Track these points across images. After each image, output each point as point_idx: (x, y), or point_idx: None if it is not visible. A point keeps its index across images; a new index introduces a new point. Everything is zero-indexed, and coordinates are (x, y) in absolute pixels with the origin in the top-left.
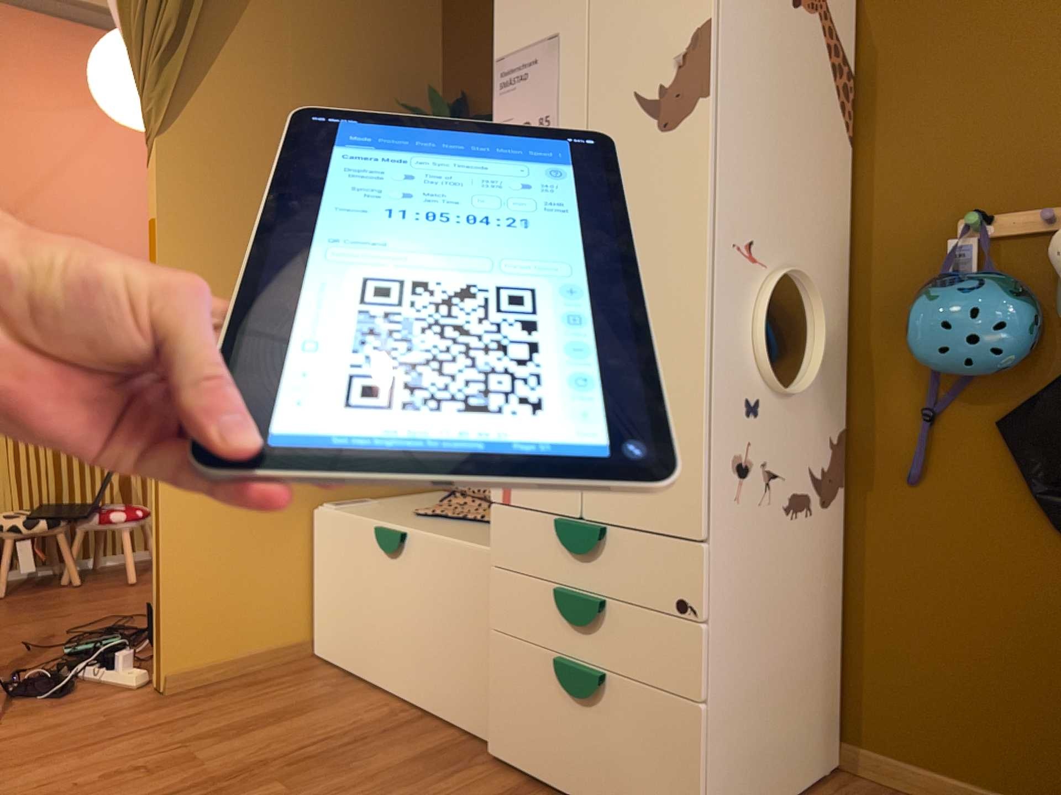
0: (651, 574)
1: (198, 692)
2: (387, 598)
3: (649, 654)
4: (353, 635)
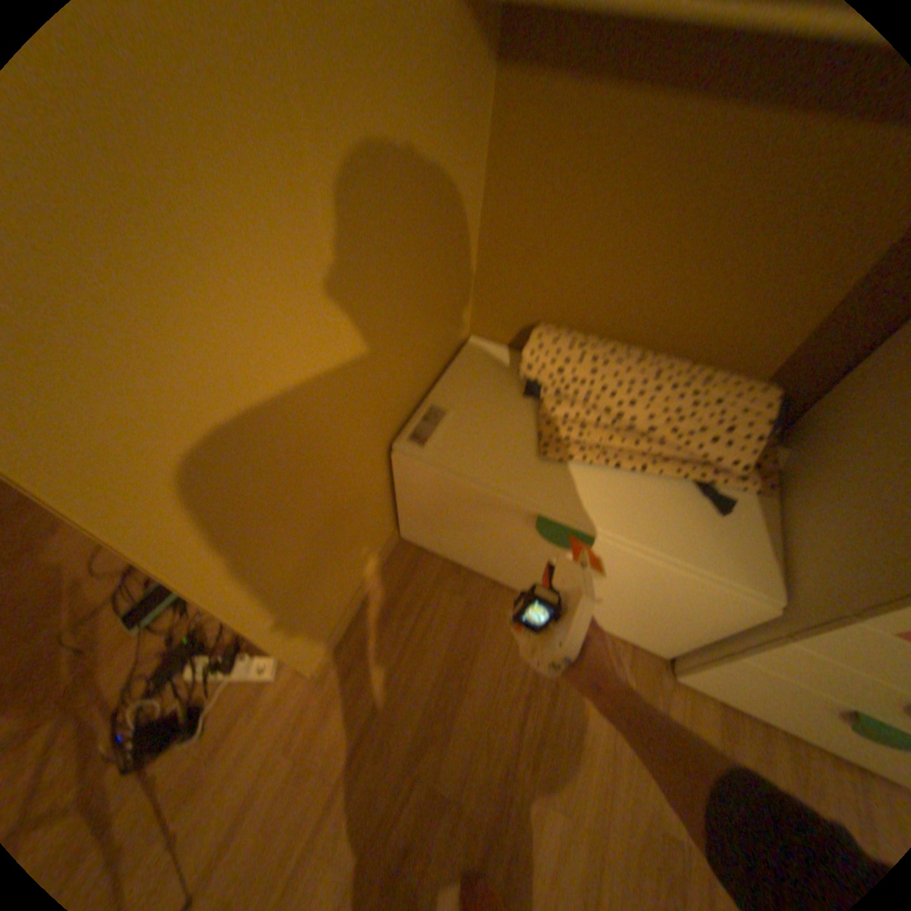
0: None
1: (344, 652)
2: (536, 554)
3: None
4: (470, 550)
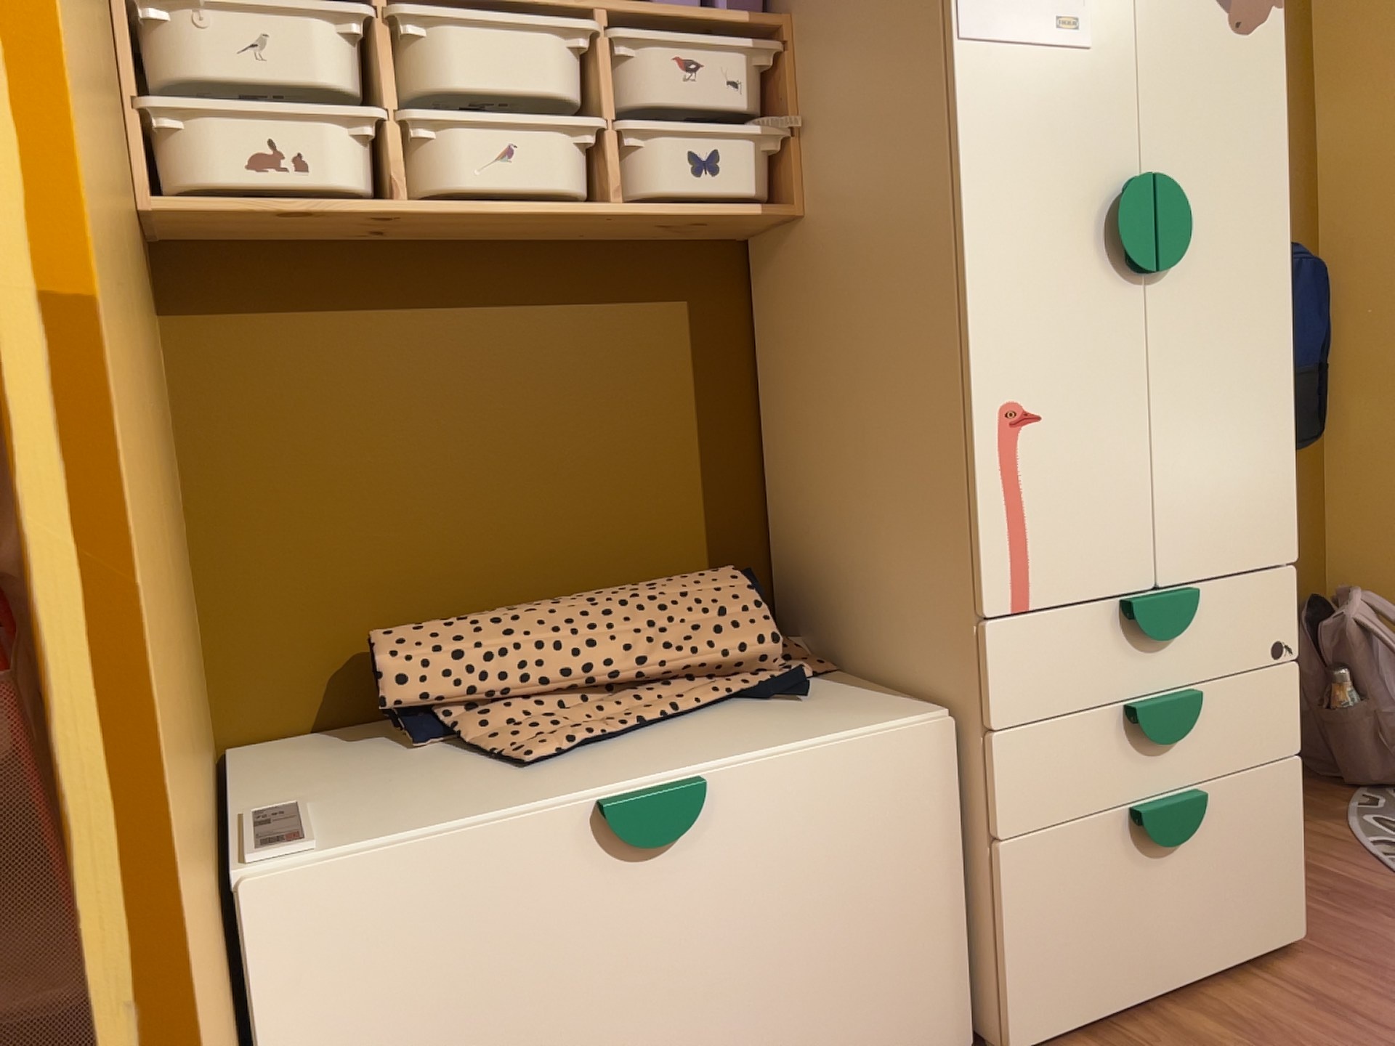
0: (1242, 623)
1: None
2: (644, 958)
3: (1246, 726)
4: None
